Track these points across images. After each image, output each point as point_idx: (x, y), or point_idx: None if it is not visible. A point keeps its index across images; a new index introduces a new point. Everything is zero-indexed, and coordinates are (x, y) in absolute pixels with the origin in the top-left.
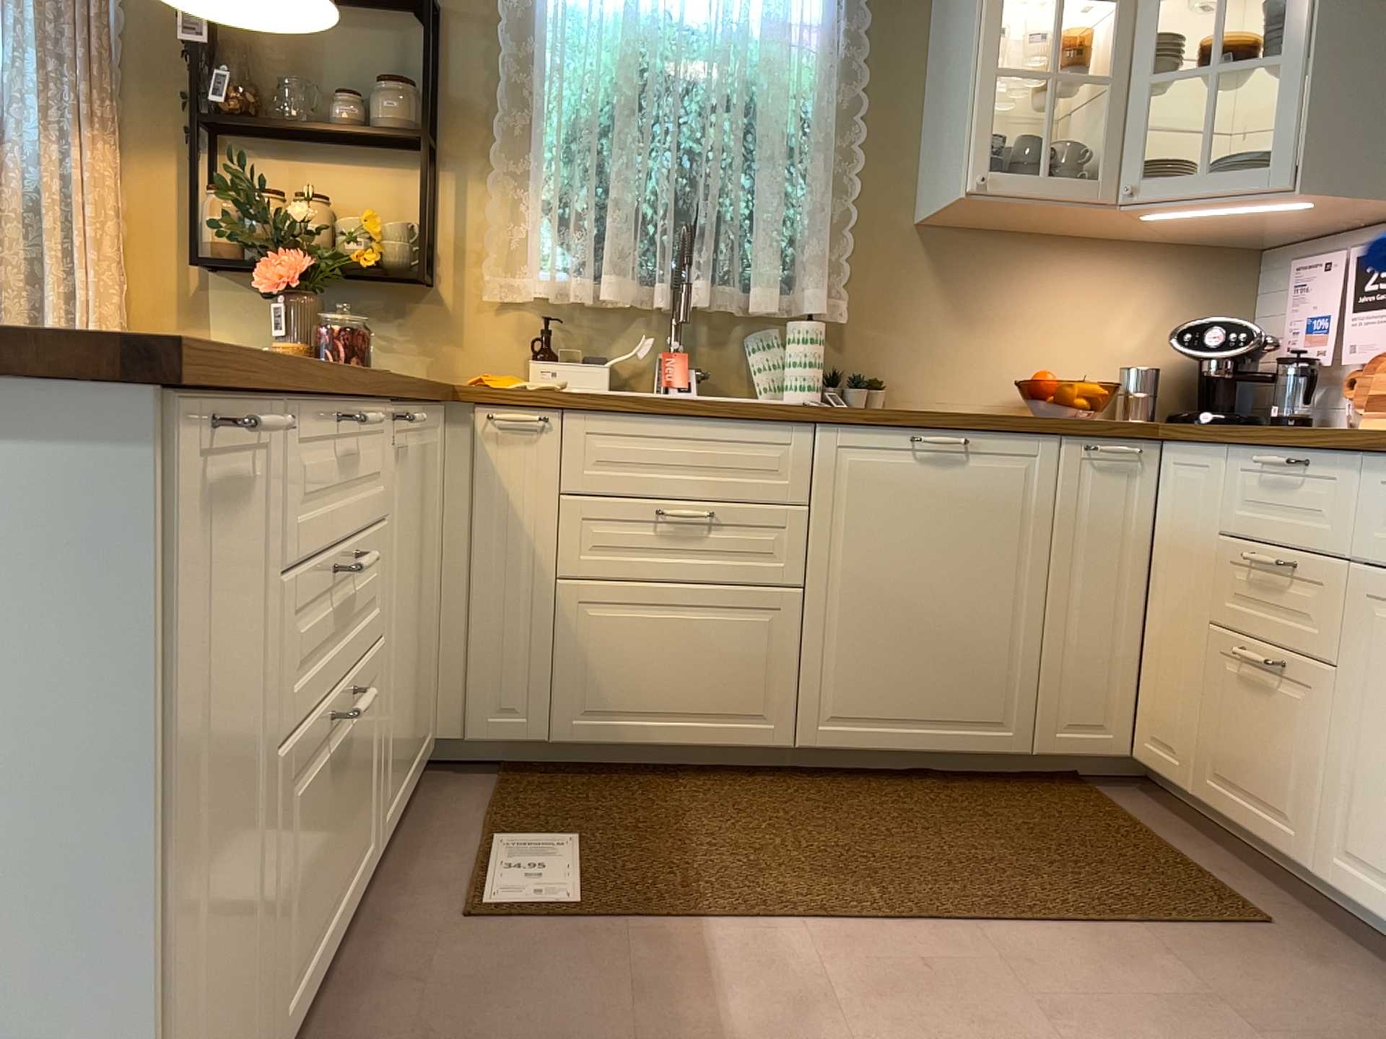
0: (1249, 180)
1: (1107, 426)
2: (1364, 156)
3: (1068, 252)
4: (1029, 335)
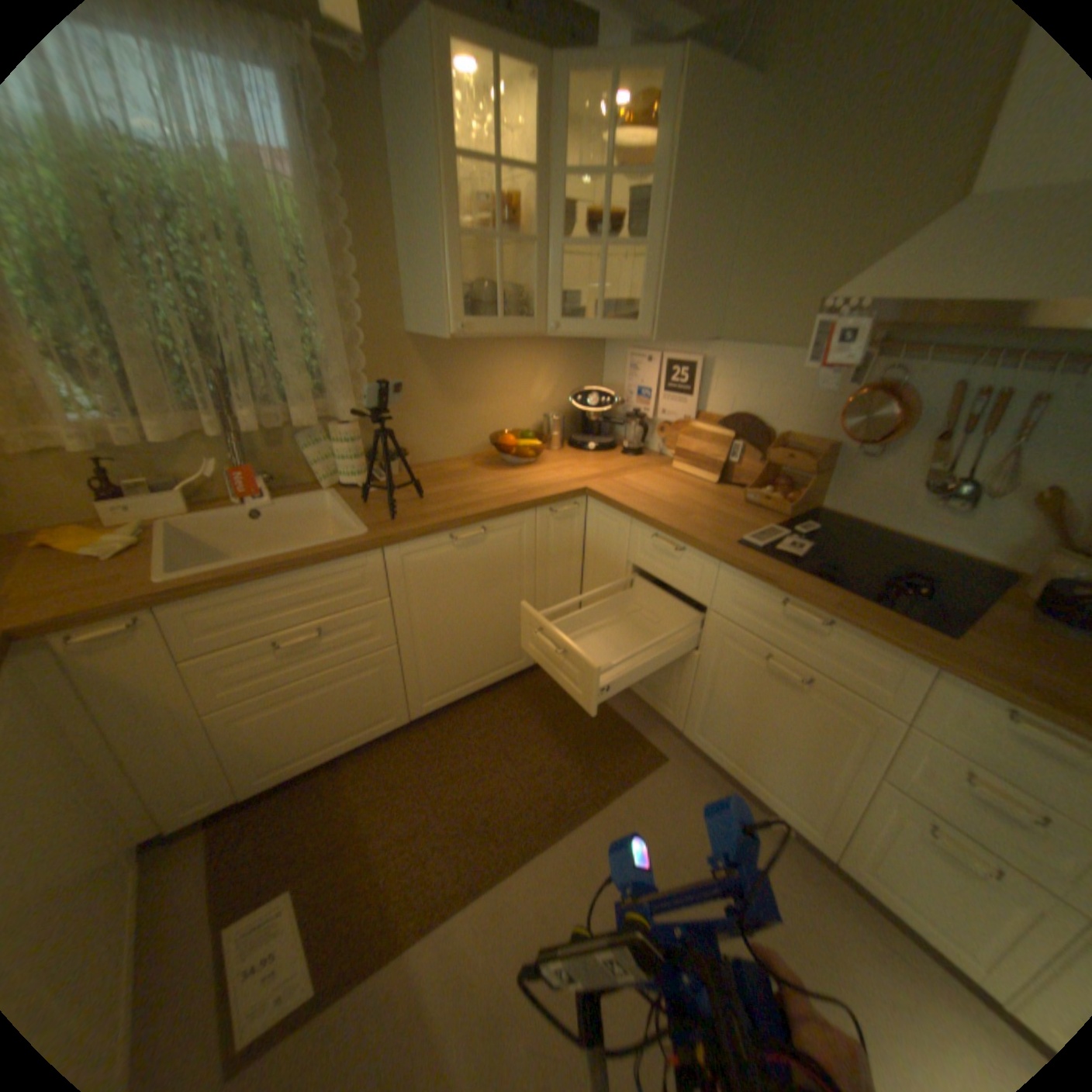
0: (625, 329)
1: (558, 498)
2: (683, 314)
3: (505, 345)
4: (488, 403)
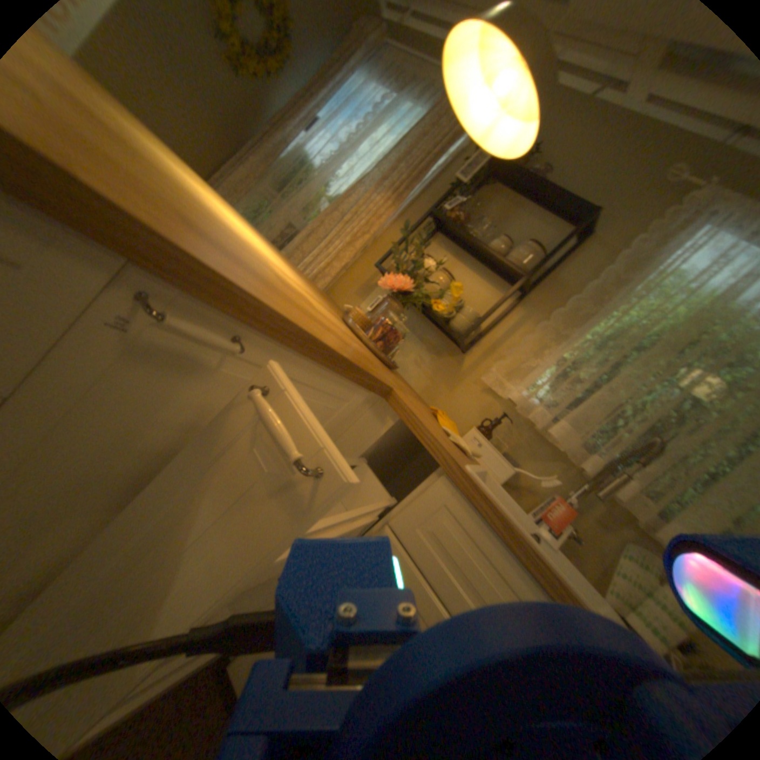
0: None
1: None
2: None
3: None
4: None
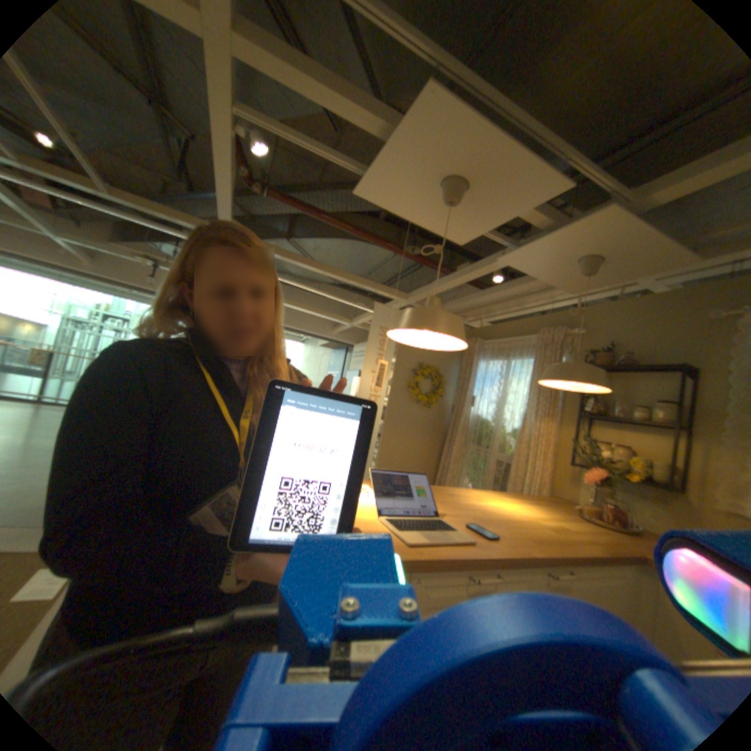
0: None
1: None
2: None
3: None
4: None
